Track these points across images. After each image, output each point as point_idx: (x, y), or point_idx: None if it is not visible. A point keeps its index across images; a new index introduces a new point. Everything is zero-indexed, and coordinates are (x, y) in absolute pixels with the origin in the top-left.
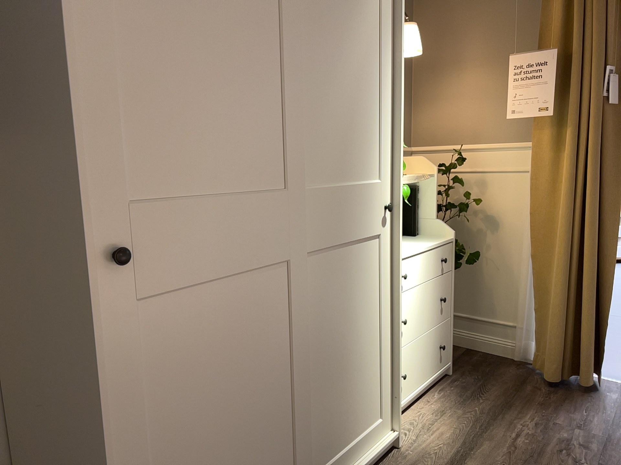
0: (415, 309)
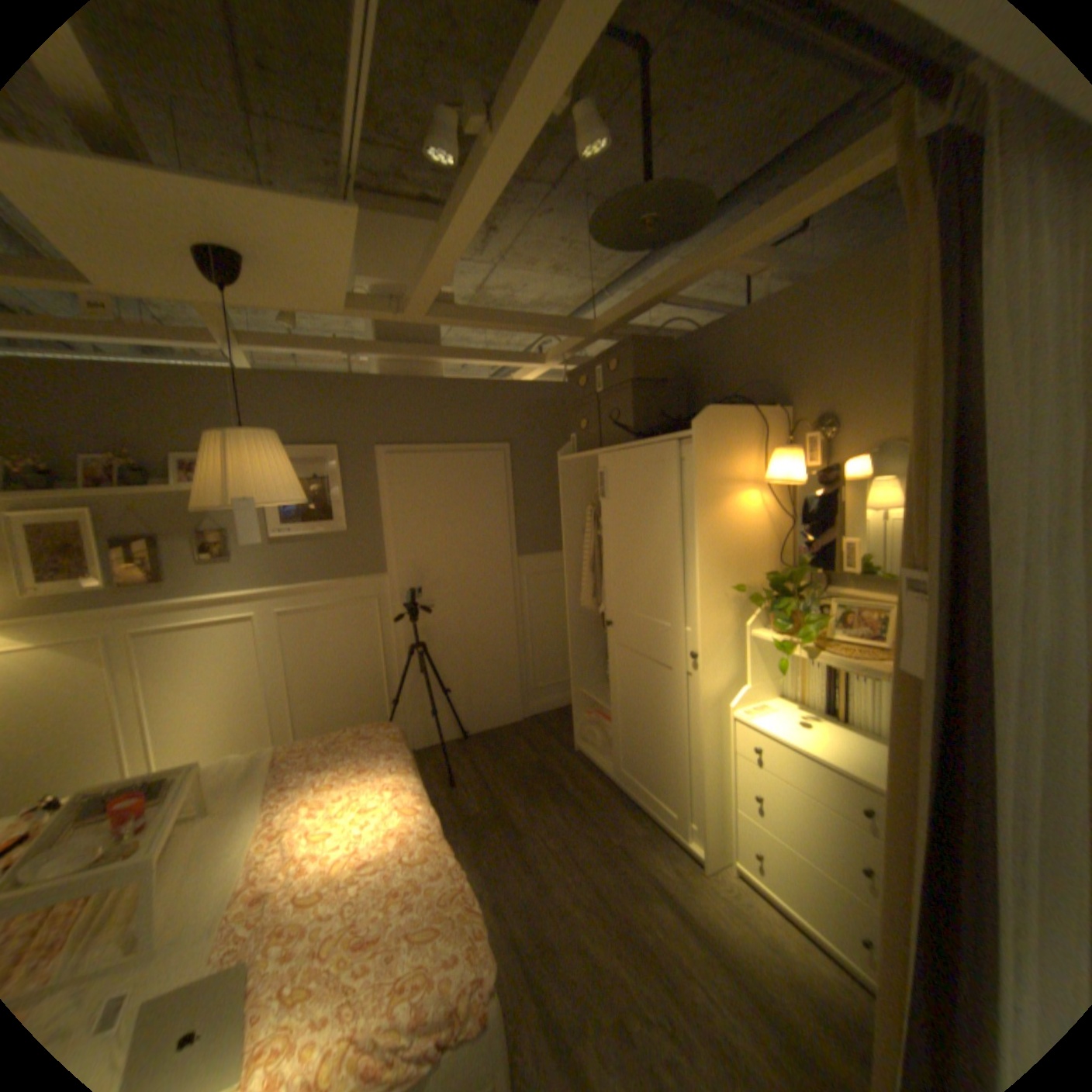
0: (788, 812)
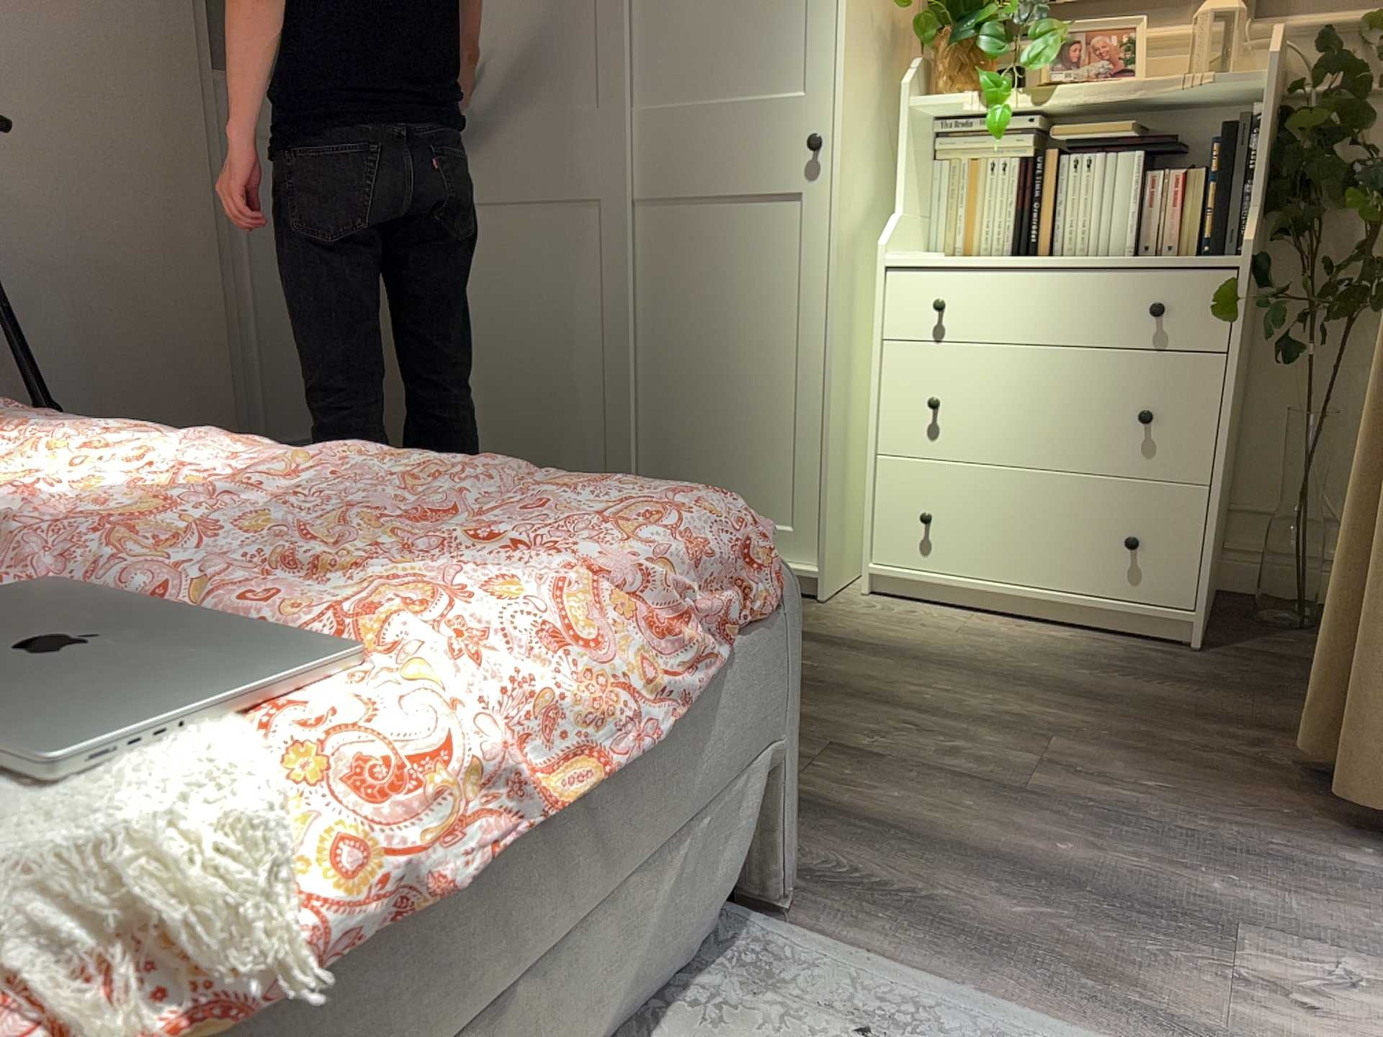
0: (995, 394)
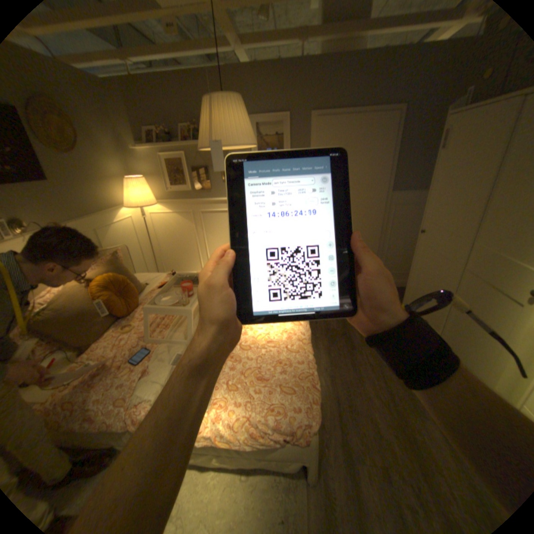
0: None
